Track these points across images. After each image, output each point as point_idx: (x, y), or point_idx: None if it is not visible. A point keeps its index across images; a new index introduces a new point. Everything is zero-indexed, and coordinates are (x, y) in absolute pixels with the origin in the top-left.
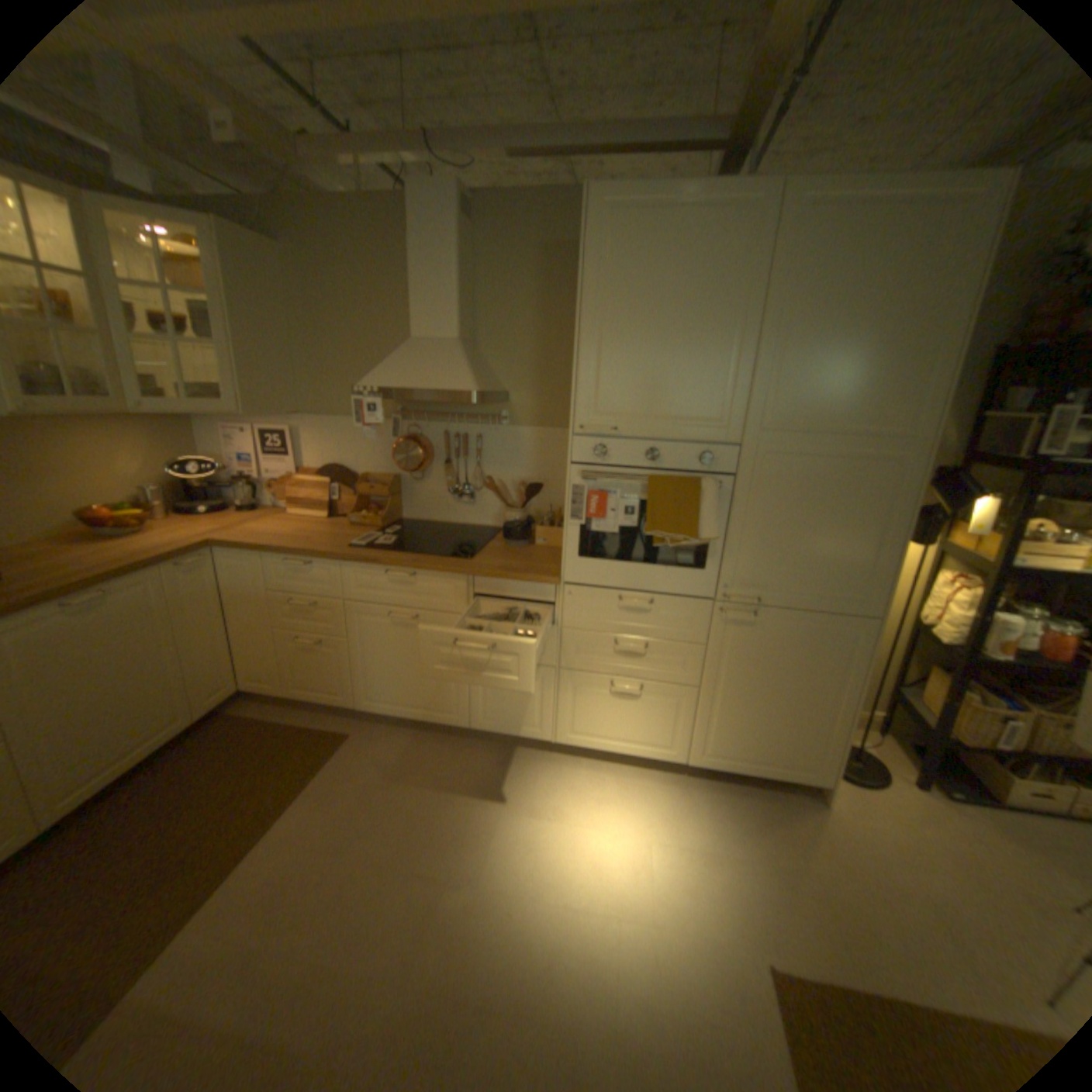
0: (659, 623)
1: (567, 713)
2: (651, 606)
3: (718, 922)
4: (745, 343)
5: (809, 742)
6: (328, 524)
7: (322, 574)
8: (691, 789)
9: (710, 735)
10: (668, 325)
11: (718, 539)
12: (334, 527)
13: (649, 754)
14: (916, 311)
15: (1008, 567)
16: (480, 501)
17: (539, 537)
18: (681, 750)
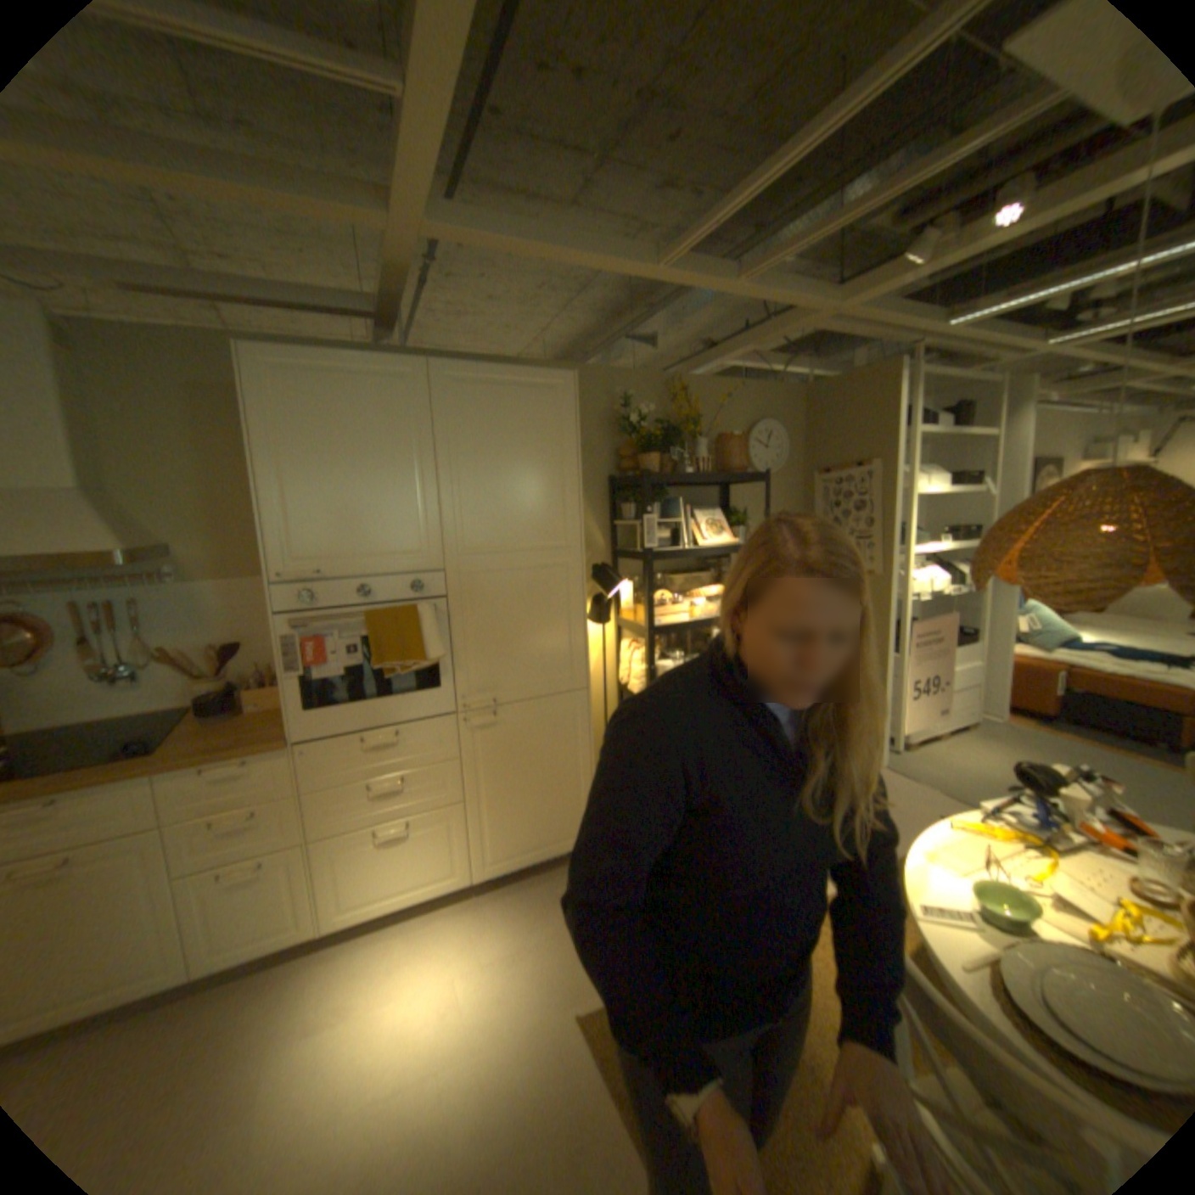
0: (408, 753)
1: (326, 893)
2: (395, 739)
3: (525, 1012)
4: (426, 486)
5: (564, 812)
6: None
7: None
8: (479, 909)
9: (484, 845)
10: (351, 473)
11: (445, 657)
12: None
13: (430, 894)
14: (543, 460)
15: (651, 628)
16: (145, 682)
17: (245, 705)
18: (461, 873)
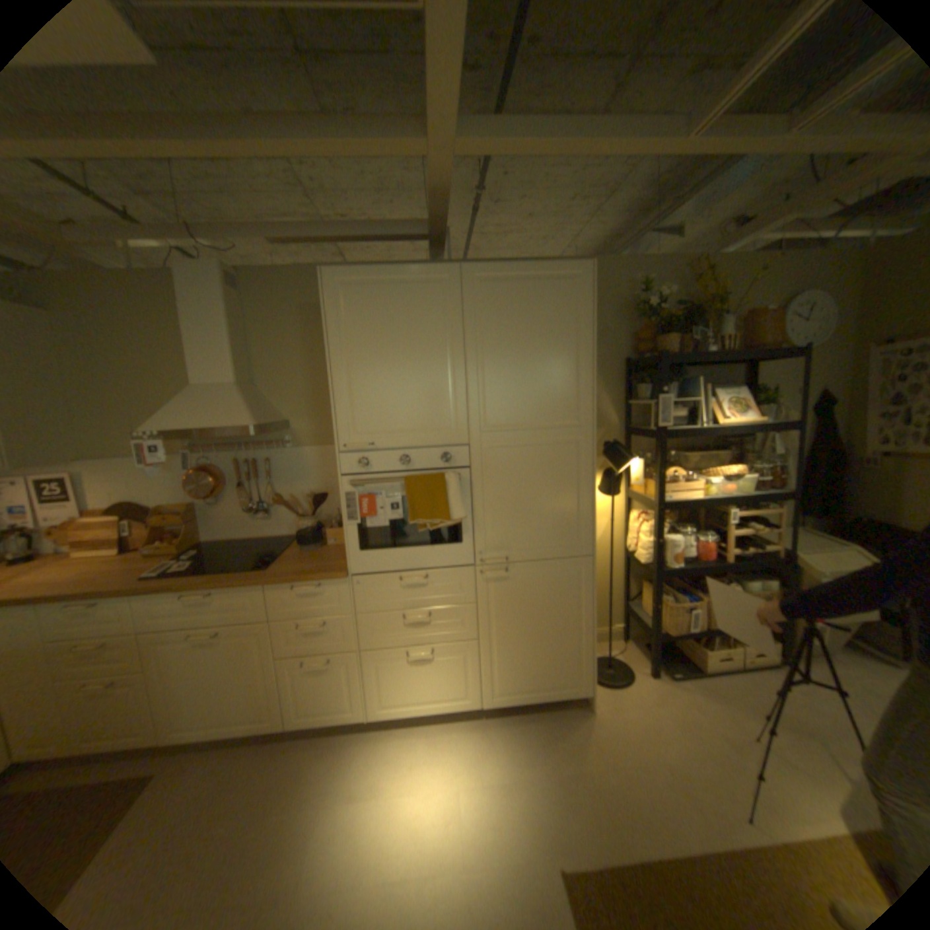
0: (436, 593)
1: (373, 691)
2: (426, 580)
3: (517, 846)
4: (457, 373)
5: (567, 663)
6: (118, 561)
7: (109, 614)
8: (488, 730)
9: (494, 678)
10: (399, 364)
11: (467, 517)
12: (124, 563)
13: (449, 709)
14: (560, 345)
15: (662, 503)
16: (275, 514)
17: (330, 539)
18: (475, 697)
